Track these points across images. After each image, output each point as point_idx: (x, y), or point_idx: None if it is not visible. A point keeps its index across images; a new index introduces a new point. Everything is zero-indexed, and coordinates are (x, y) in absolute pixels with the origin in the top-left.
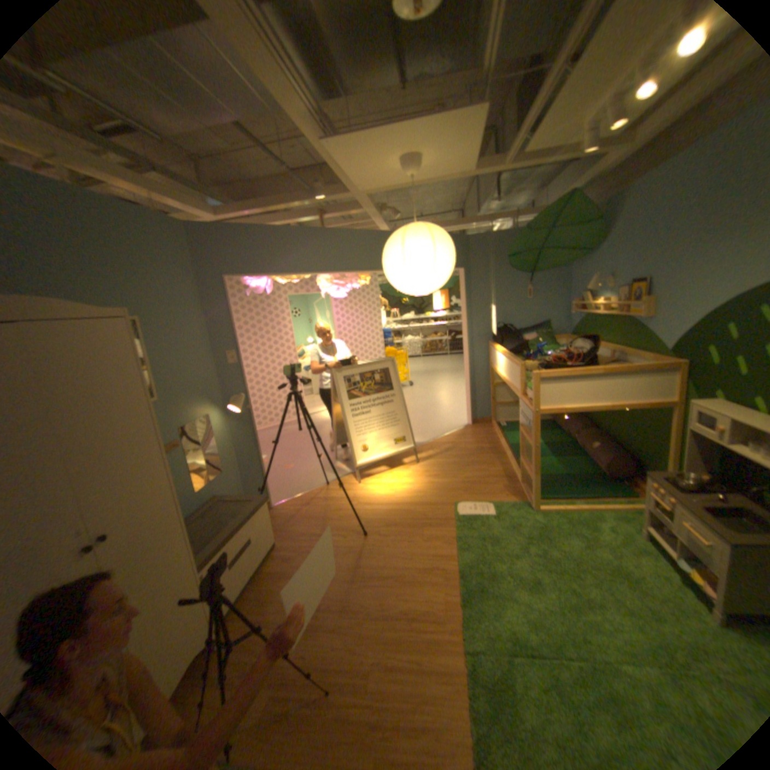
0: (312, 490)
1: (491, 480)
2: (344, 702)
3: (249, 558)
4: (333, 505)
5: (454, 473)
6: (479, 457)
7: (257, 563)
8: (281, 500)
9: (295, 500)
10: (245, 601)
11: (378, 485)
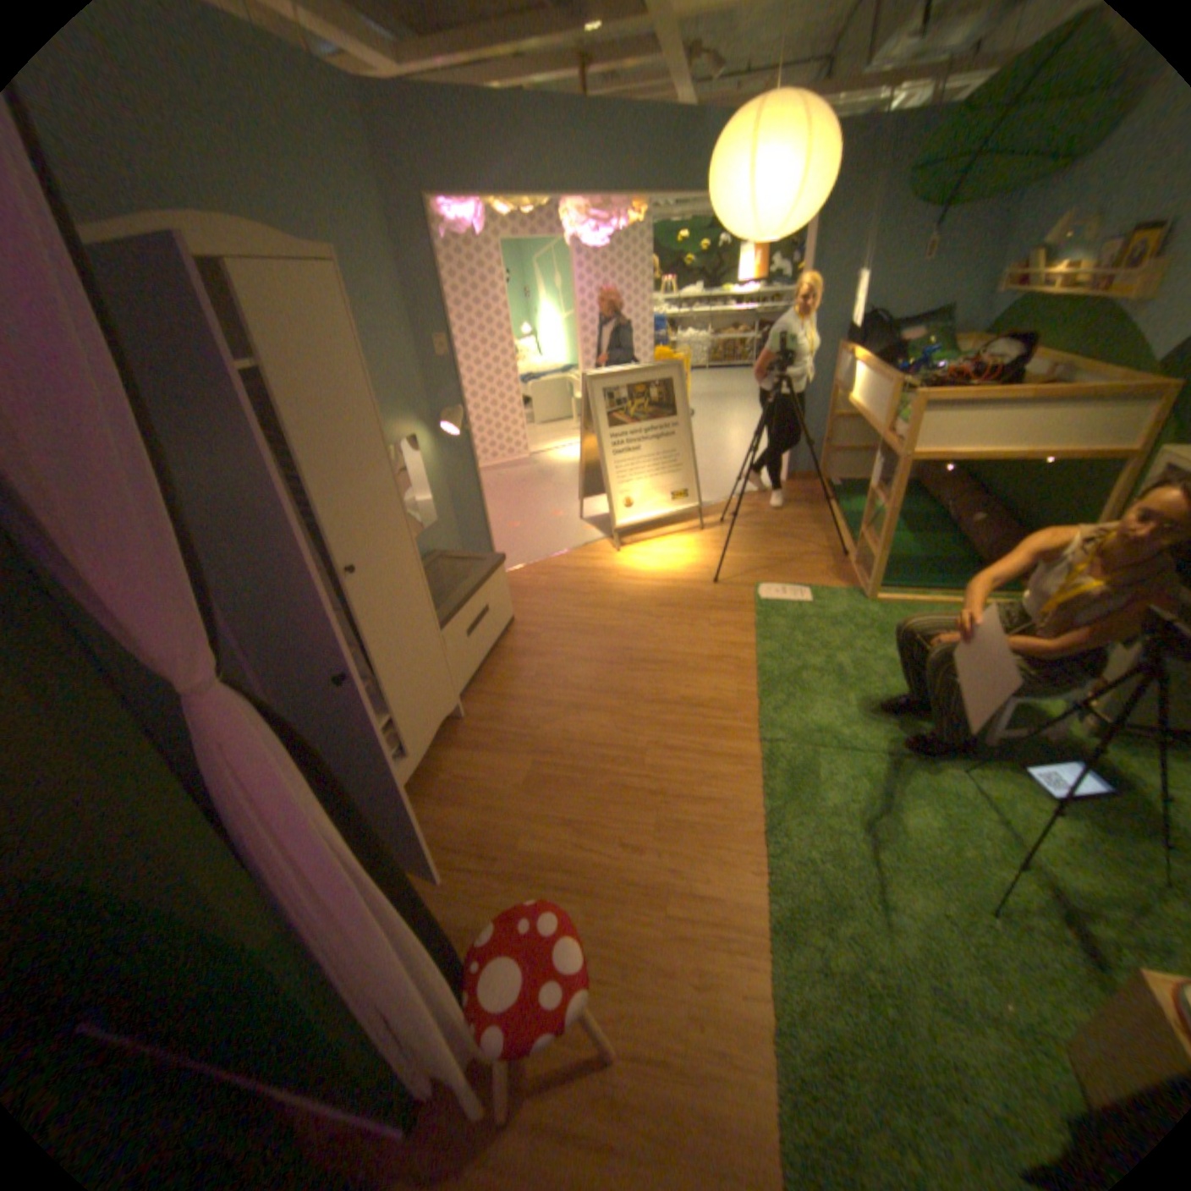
0: (552, 557)
1: (809, 559)
2: (619, 772)
3: (486, 627)
4: (584, 577)
5: (755, 547)
6: (795, 528)
7: (495, 635)
8: (511, 566)
9: (529, 567)
10: (486, 674)
11: (645, 556)
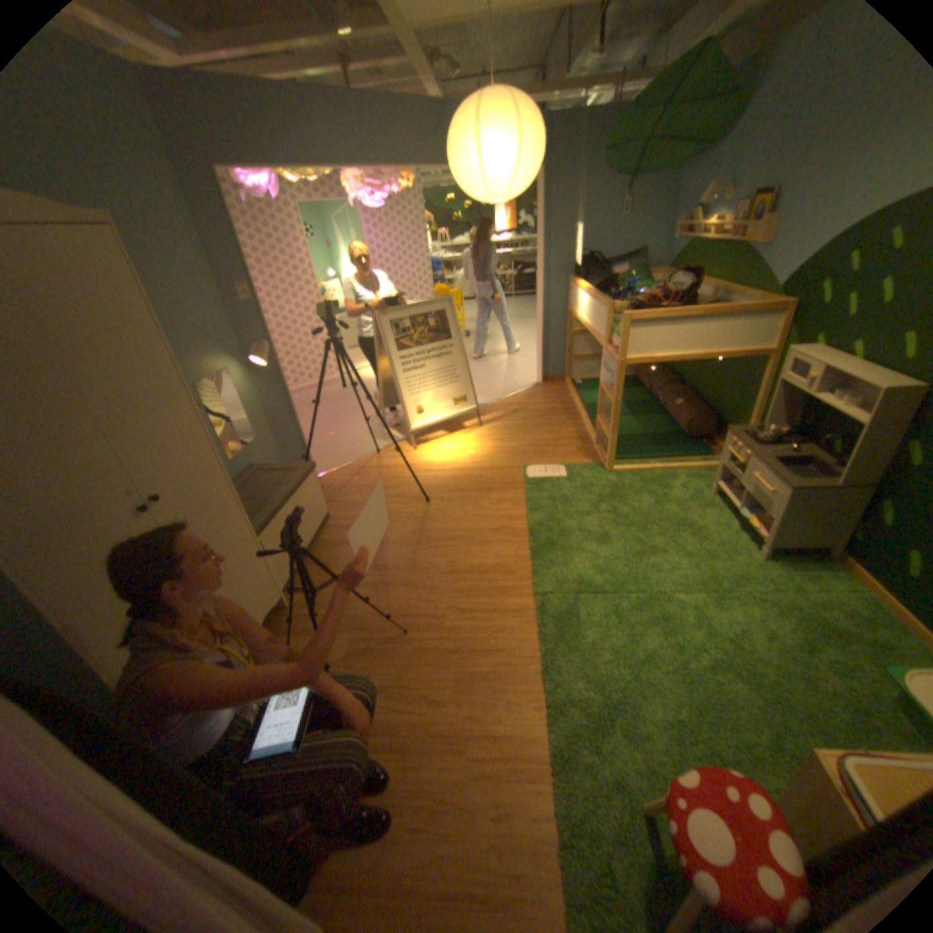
0: (361, 459)
1: (562, 443)
2: (422, 637)
3: (304, 526)
4: (388, 473)
5: (521, 437)
6: (550, 420)
7: (313, 531)
8: (327, 470)
9: (343, 470)
10: (307, 566)
11: (437, 452)
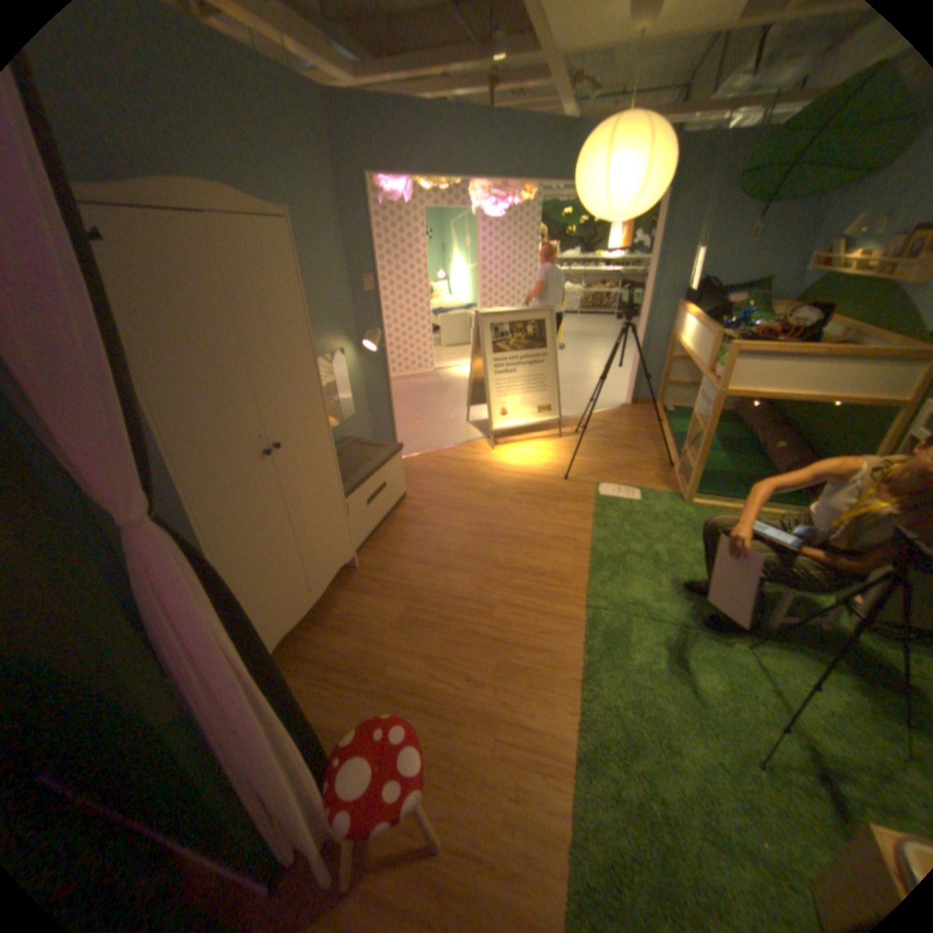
0: (441, 449)
1: (642, 467)
2: (472, 621)
3: (382, 499)
4: (464, 466)
5: (600, 454)
6: (633, 442)
7: (389, 505)
8: (409, 453)
9: (423, 455)
10: (379, 535)
11: (513, 454)
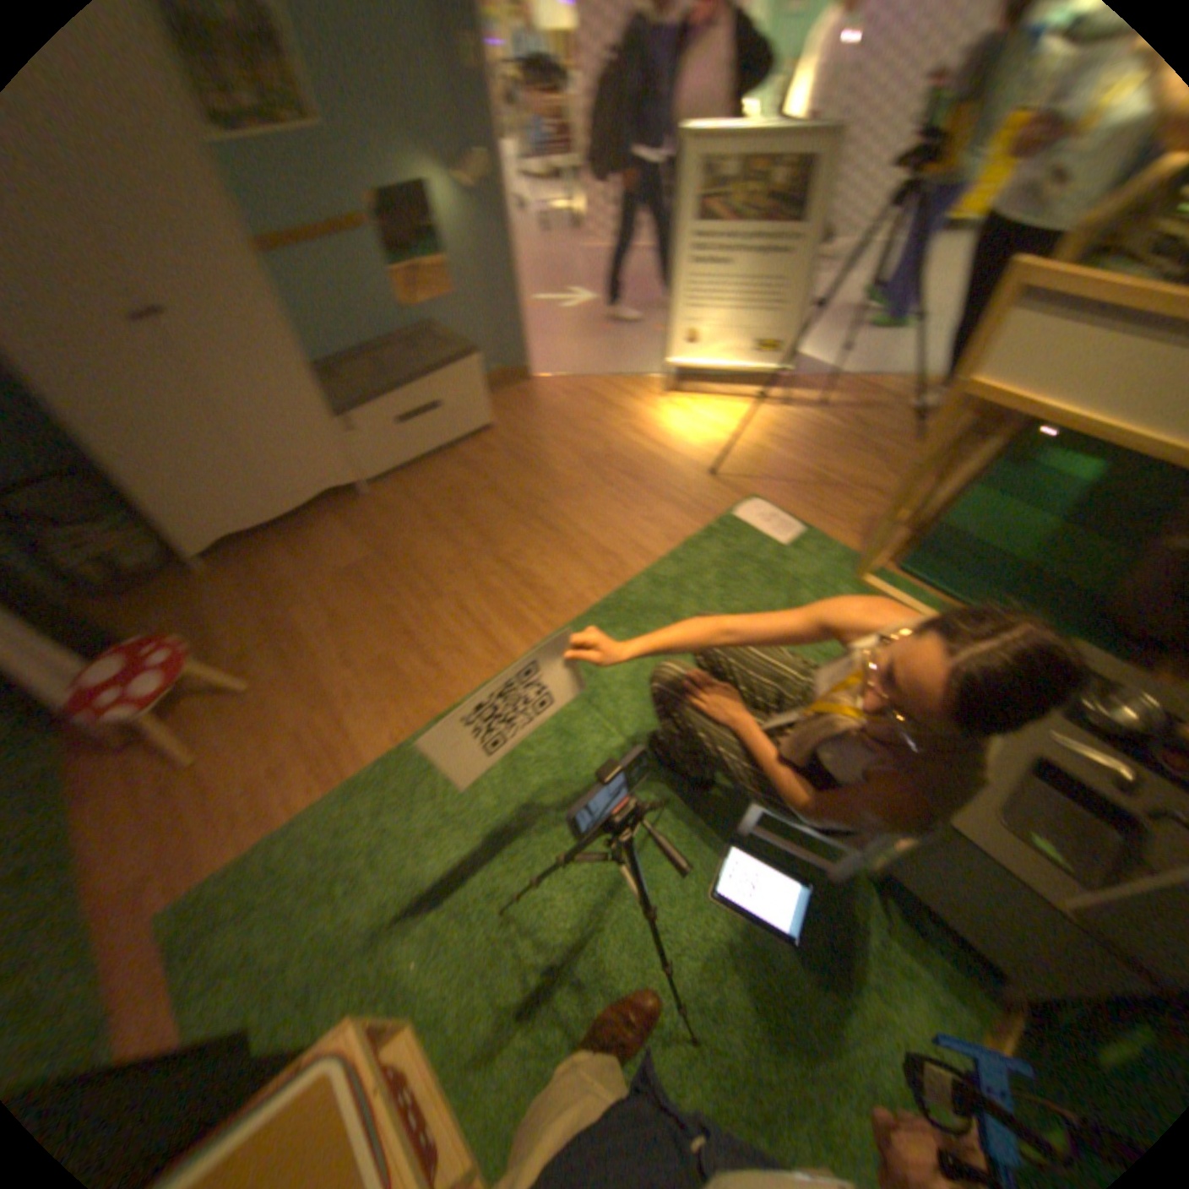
0: (595, 378)
1: (864, 496)
2: (405, 603)
3: (433, 425)
4: (597, 412)
5: (818, 452)
6: (906, 449)
7: (449, 436)
8: (550, 374)
9: (563, 381)
10: (417, 469)
11: (682, 414)
